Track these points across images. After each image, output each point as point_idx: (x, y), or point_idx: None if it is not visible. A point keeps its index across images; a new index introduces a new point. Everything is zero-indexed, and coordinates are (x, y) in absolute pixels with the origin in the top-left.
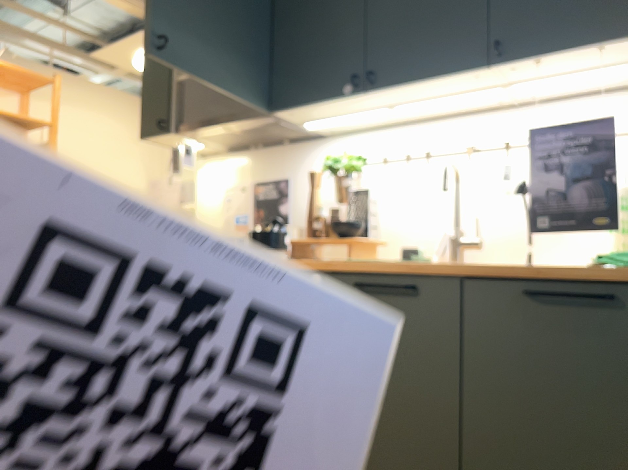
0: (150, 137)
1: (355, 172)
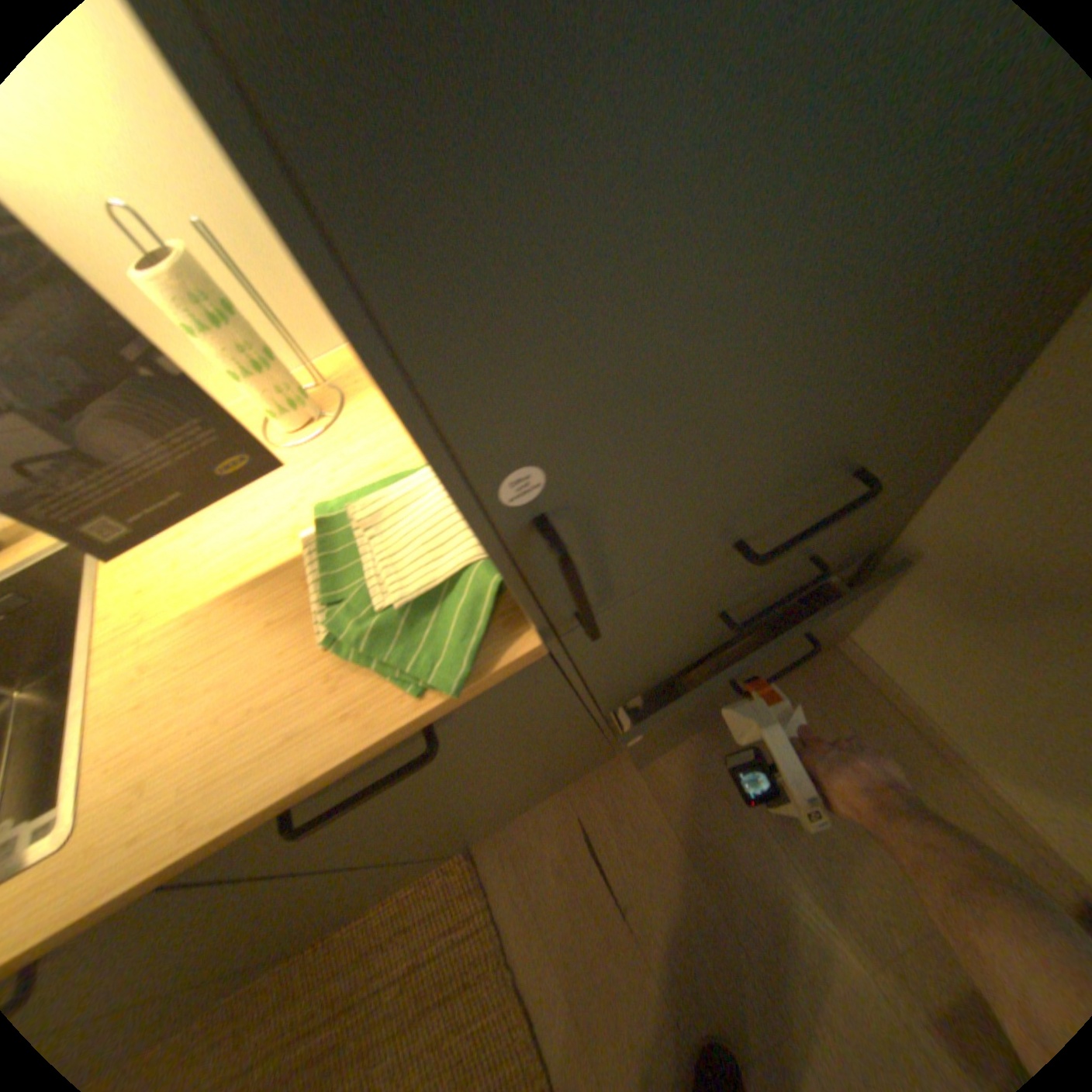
0: None
1: None
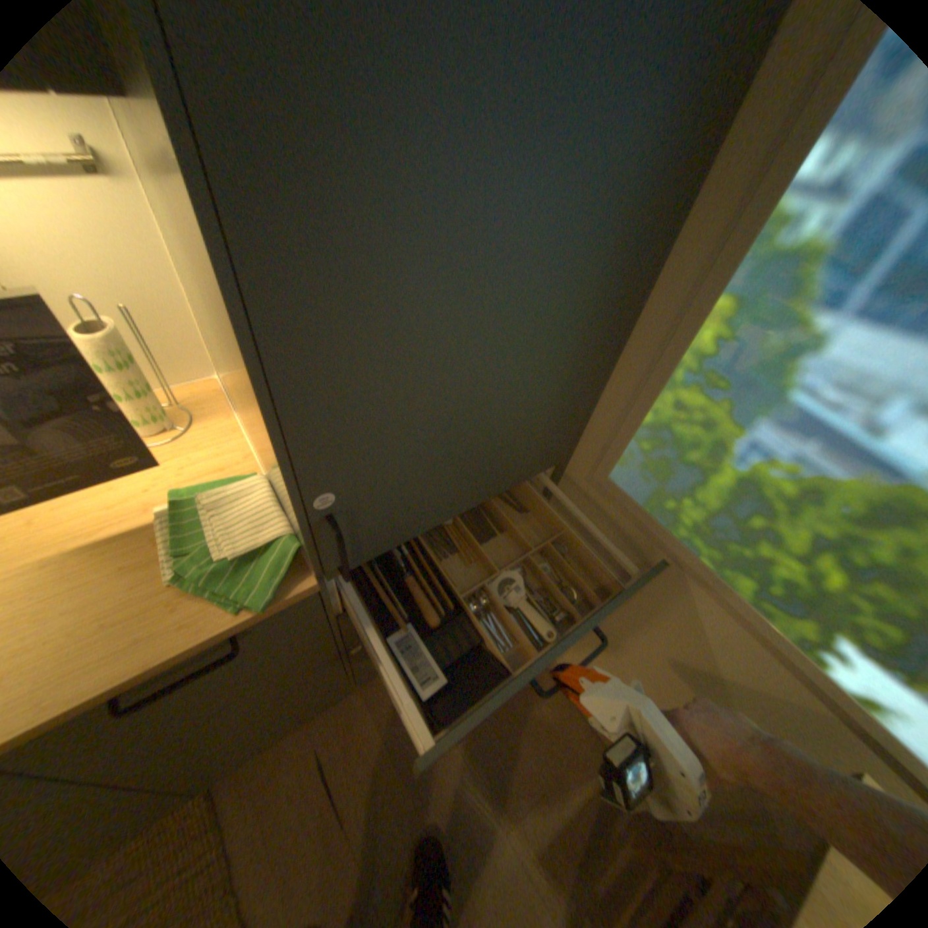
0: None
1: None
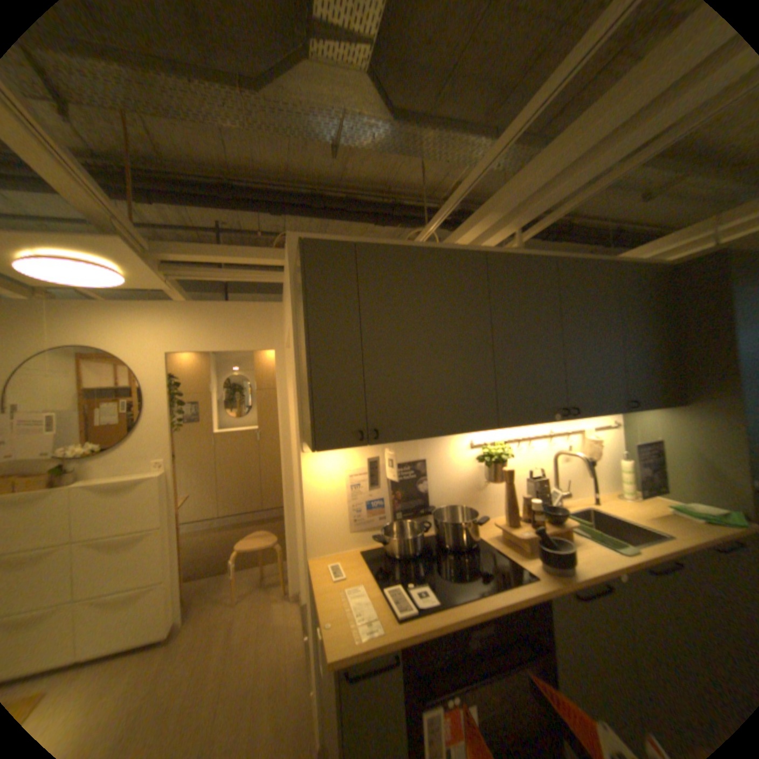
0: (330, 447)
1: (503, 458)
